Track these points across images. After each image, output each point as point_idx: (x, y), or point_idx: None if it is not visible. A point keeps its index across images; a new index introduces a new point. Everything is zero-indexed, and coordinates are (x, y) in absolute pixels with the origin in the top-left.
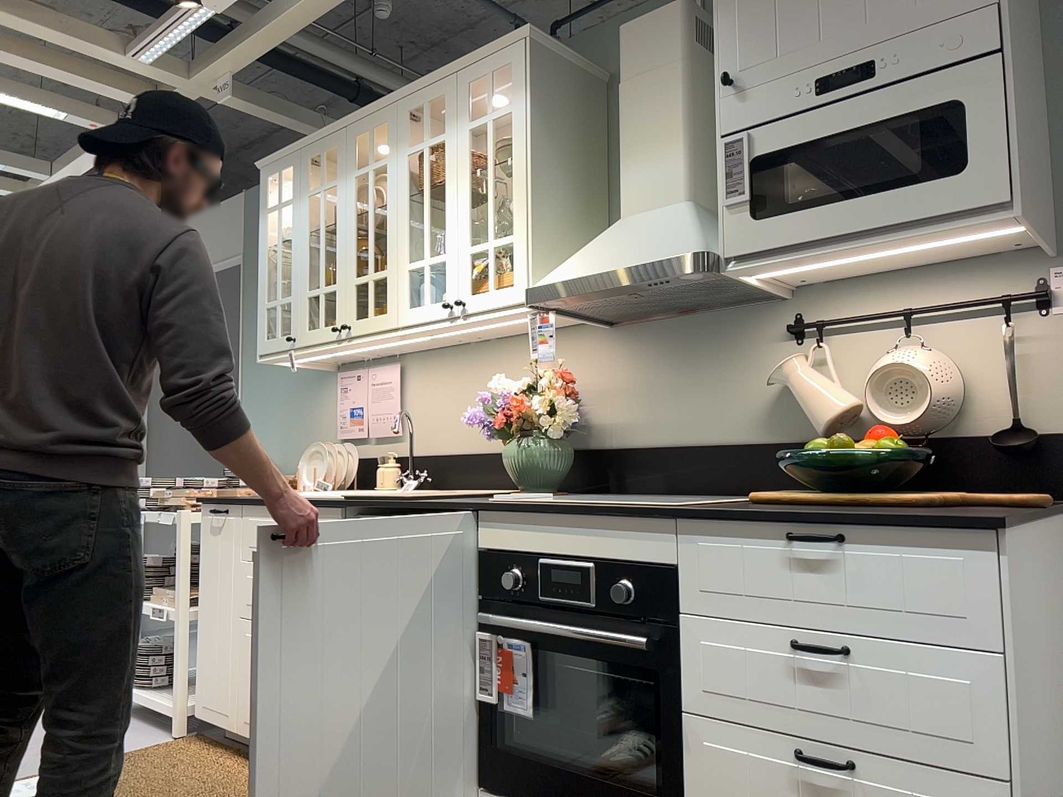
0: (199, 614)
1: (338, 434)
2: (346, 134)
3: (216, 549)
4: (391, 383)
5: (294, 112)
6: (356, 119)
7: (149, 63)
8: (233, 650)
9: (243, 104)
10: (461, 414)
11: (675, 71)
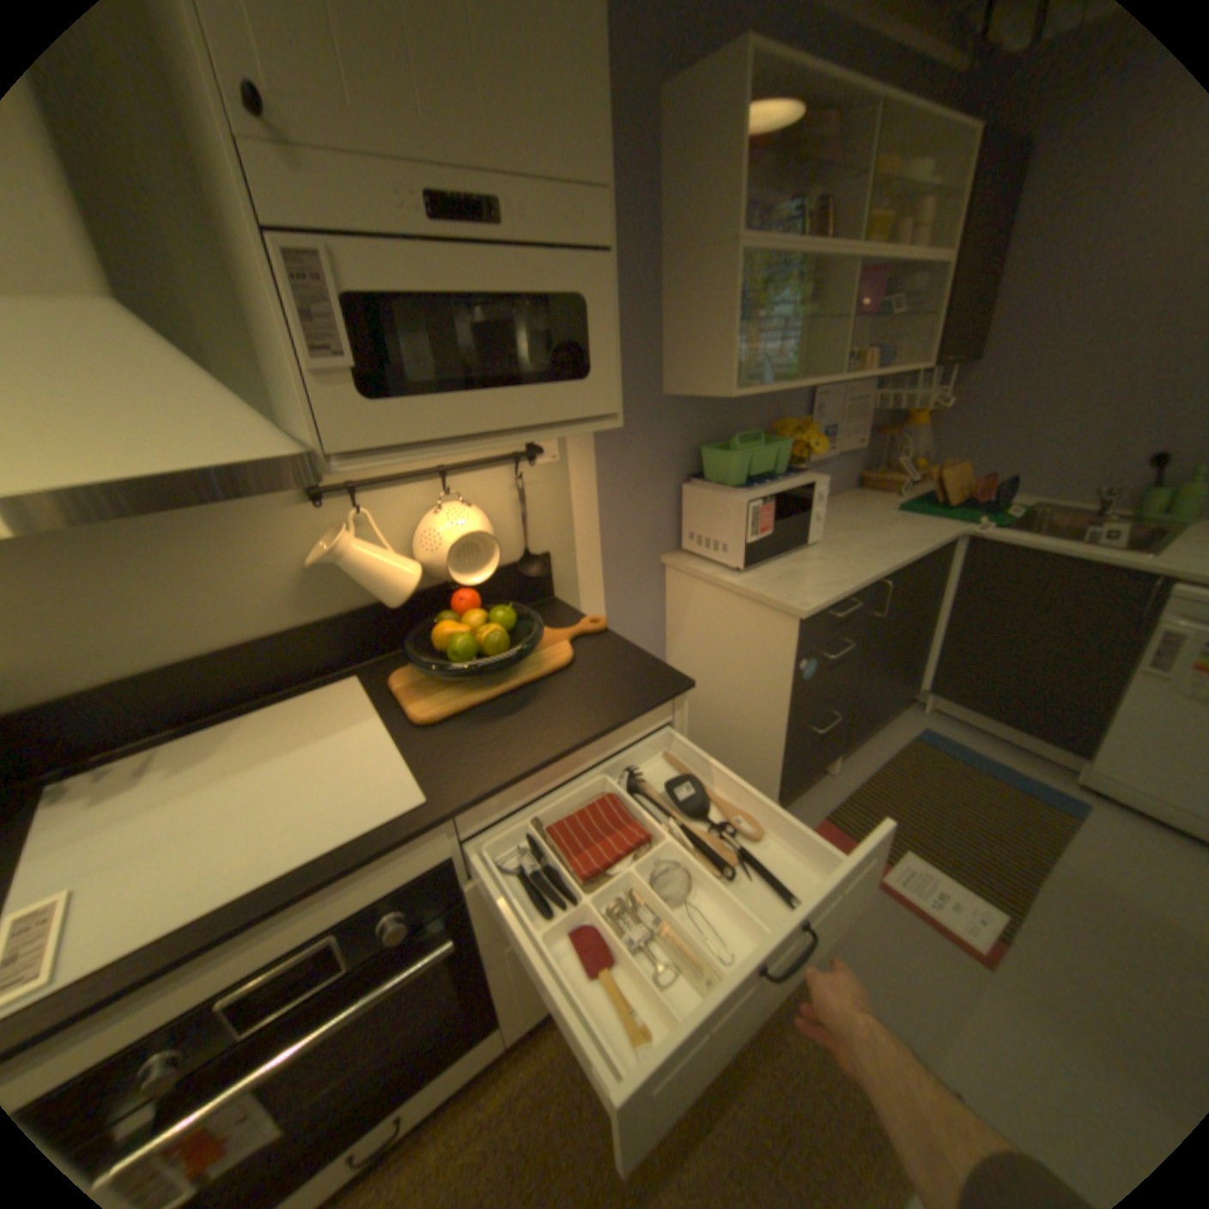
0: None
1: None
2: None
3: None
4: None
5: None
6: None
7: None
8: None
9: None
10: None
11: None
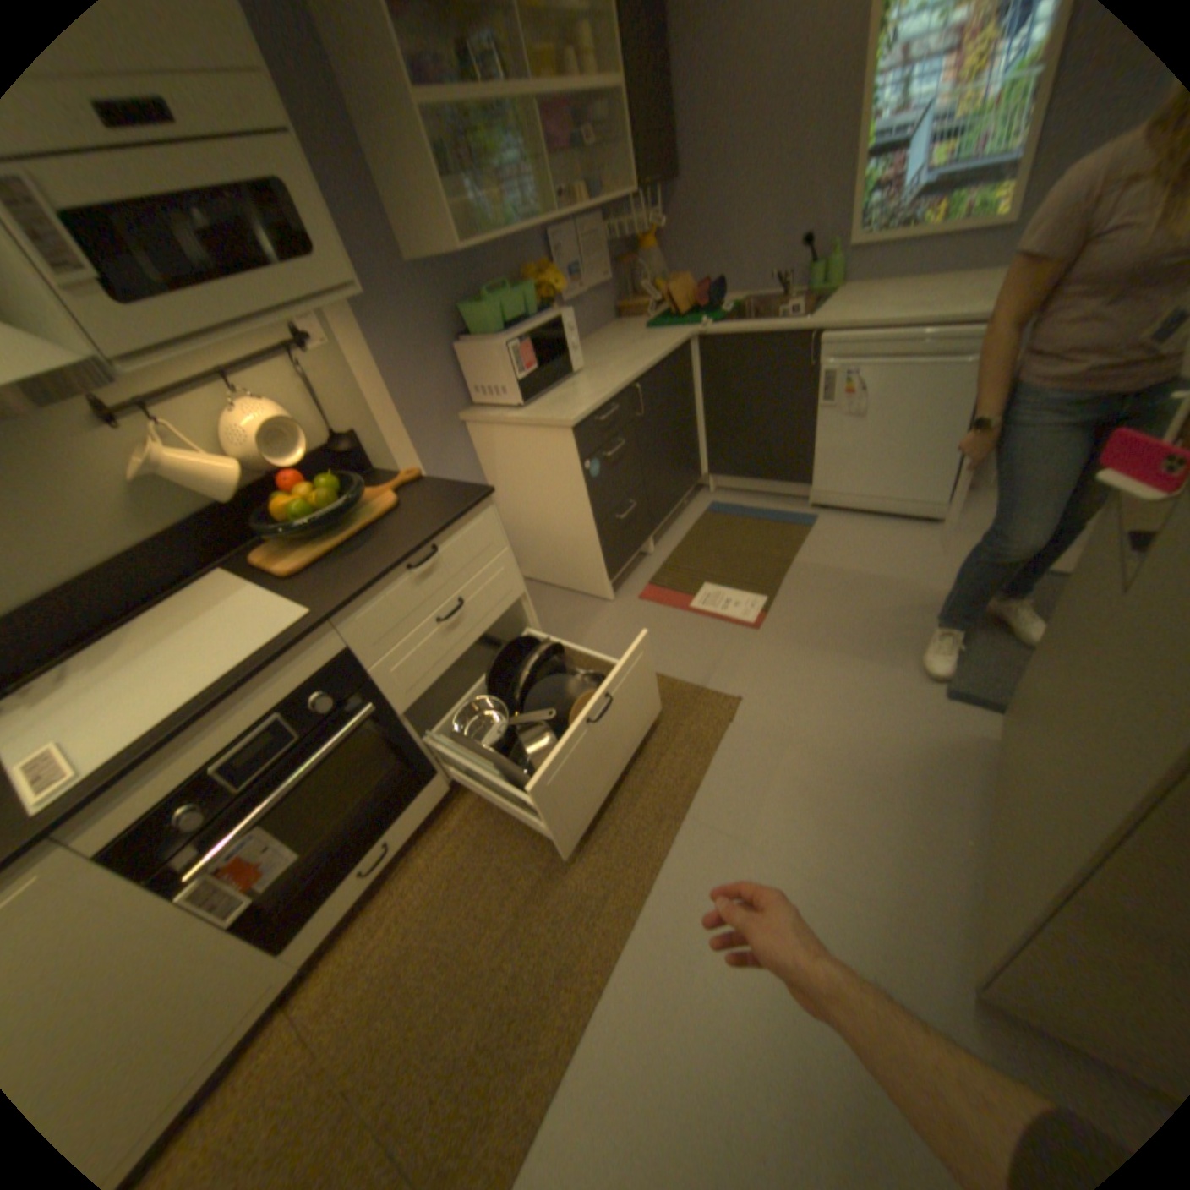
0: None
1: None
2: None
3: None
4: None
5: None
6: None
7: None
8: None
9: None
10: None
11: None
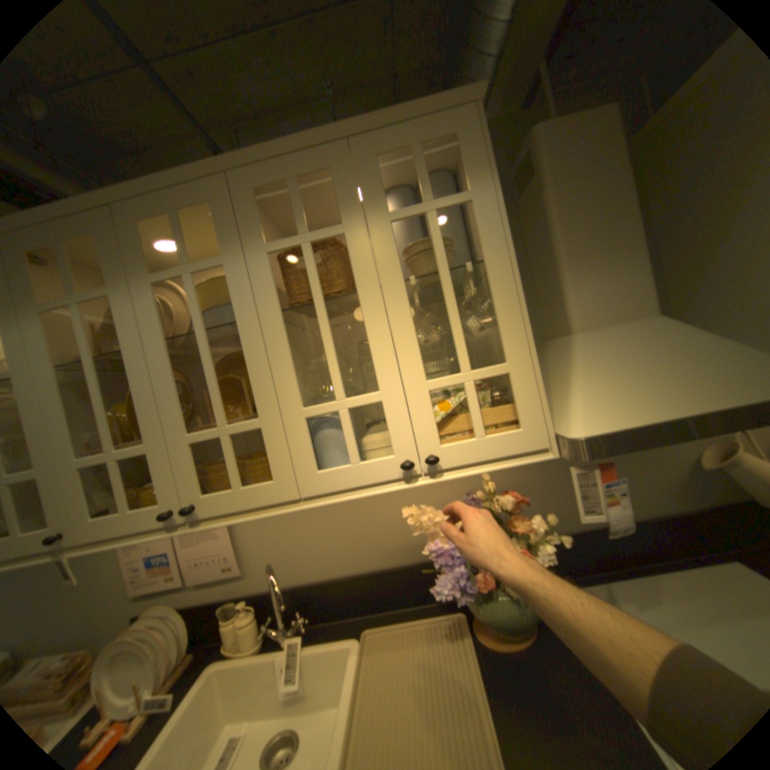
0: None
1: (131, 590)
2: (109, 213)
3: None
4: None
5: None
6: (130, 189)
7: None
8: None
9: None
10: (327, 536)
11: (624, 178)
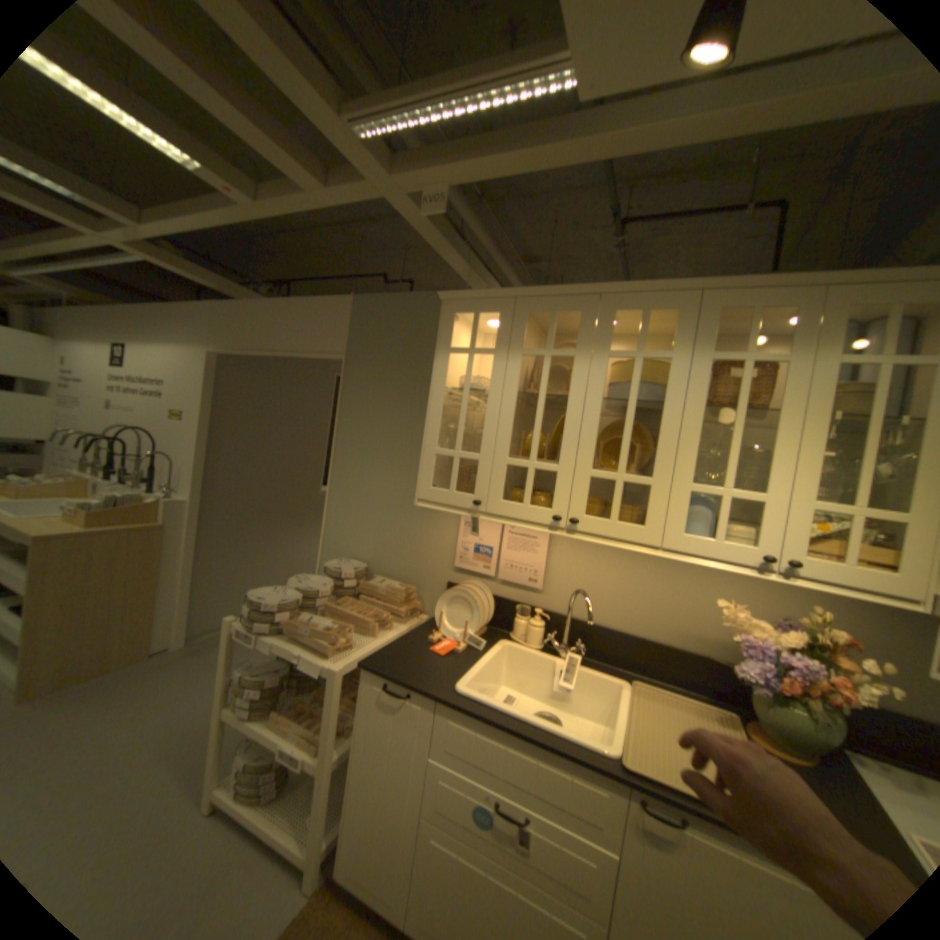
0: (349, 781)
1: (458, 563)
2: (599, 301)
3: (385, 729)
4: (538, 540)
5: (454, 239)
6: (622, 288)
7: (357, 132)
8: (405, 847)
9: (423, 217)
10: (627, 595)
11: None
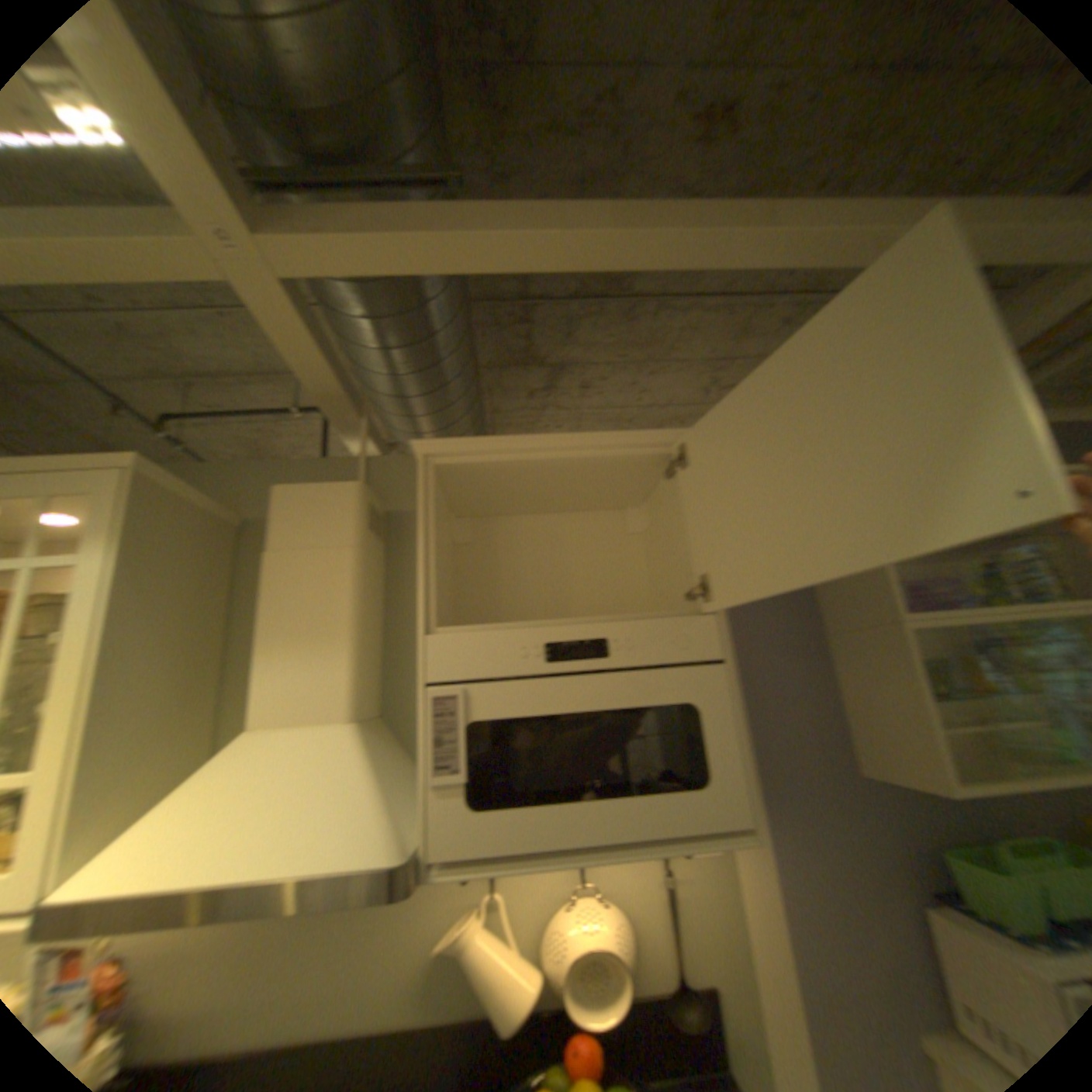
0: None
1: None
2: None
3: None
4: None
5: None
6: None
7: None
8: None
9: None
10: None
11: (344, 557)
